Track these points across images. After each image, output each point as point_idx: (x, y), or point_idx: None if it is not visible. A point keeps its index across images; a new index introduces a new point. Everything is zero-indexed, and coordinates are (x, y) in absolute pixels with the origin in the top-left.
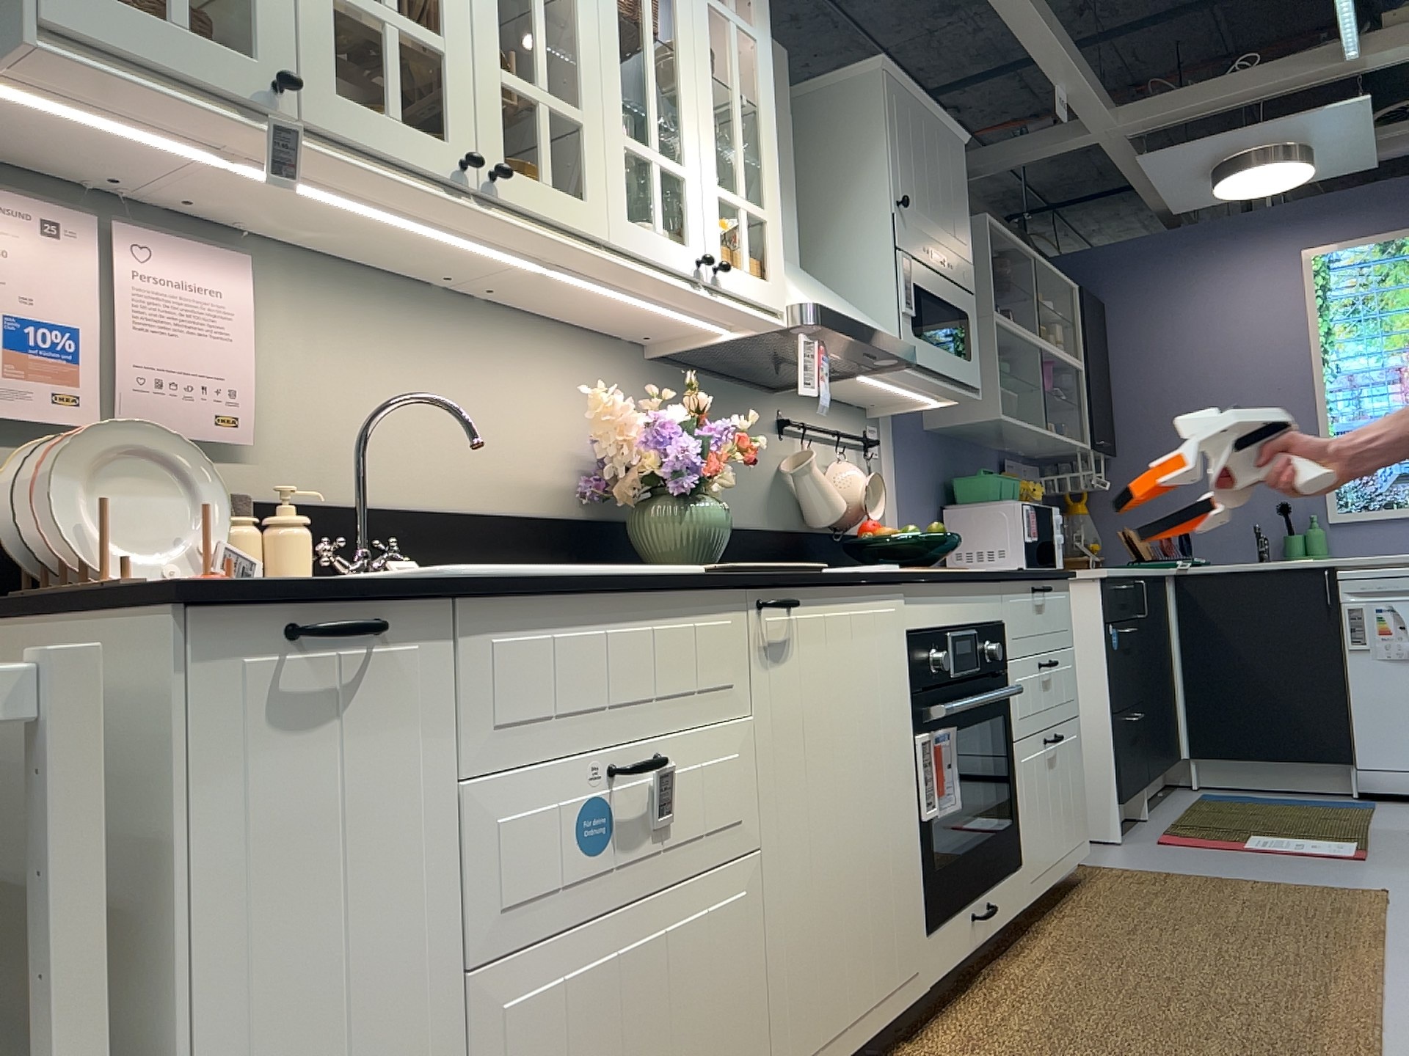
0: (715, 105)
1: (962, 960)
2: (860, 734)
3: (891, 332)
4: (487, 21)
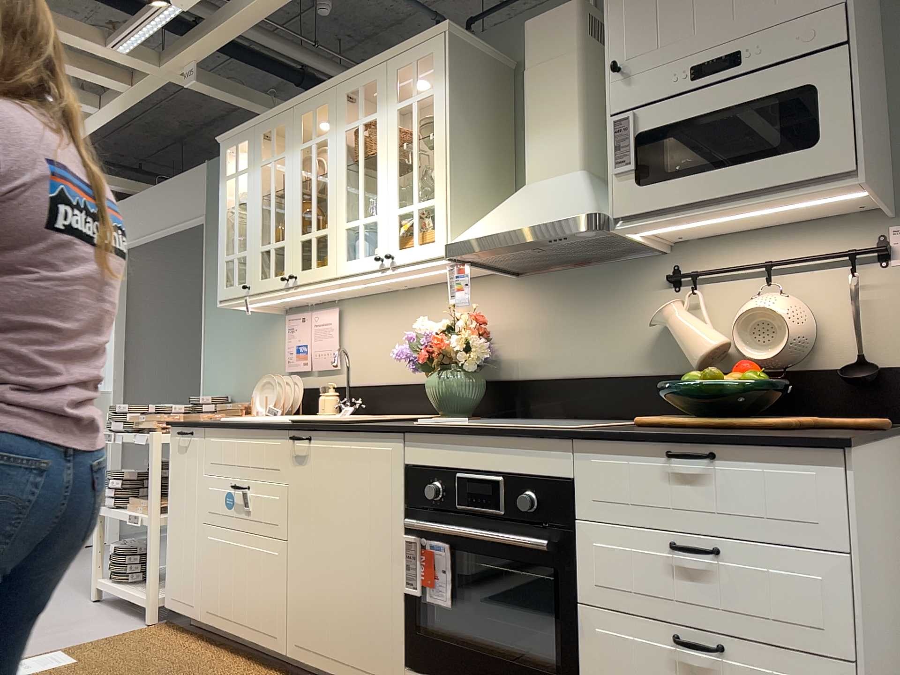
0: (396, 165)
1: None
2: (350, 514)
3: (572, 210)
4: (296, 222)
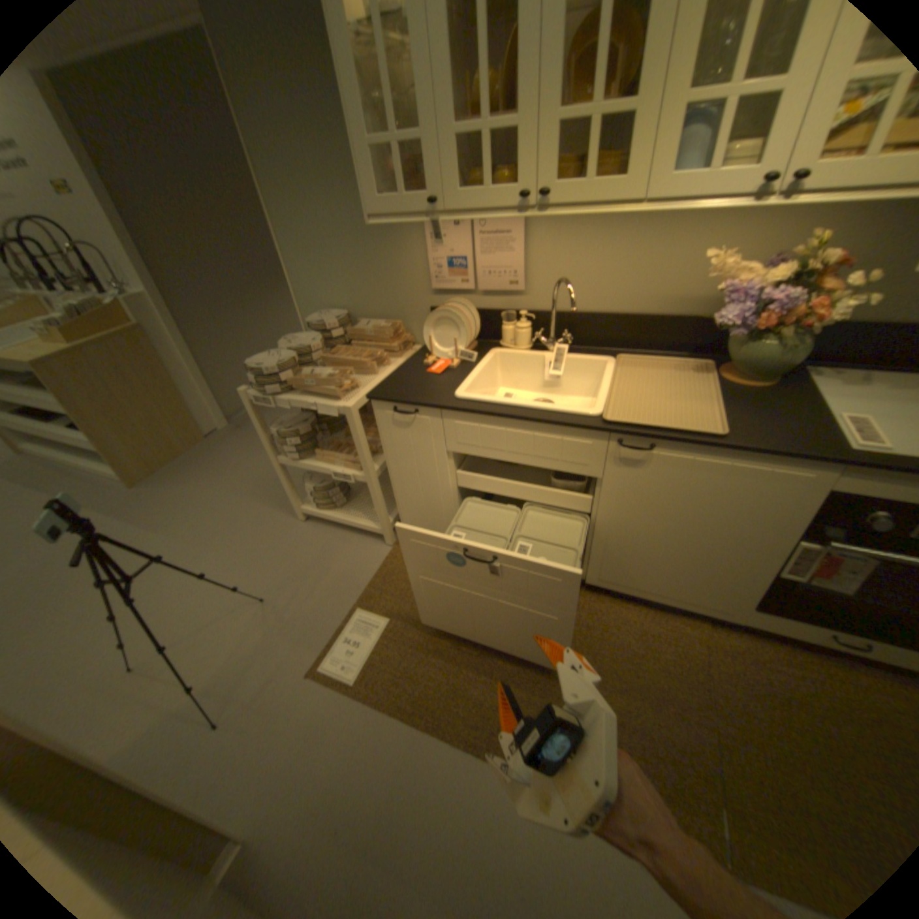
0: None
1: (801, 640)
2: (712, 517)
3: None
4: (550, 77)
